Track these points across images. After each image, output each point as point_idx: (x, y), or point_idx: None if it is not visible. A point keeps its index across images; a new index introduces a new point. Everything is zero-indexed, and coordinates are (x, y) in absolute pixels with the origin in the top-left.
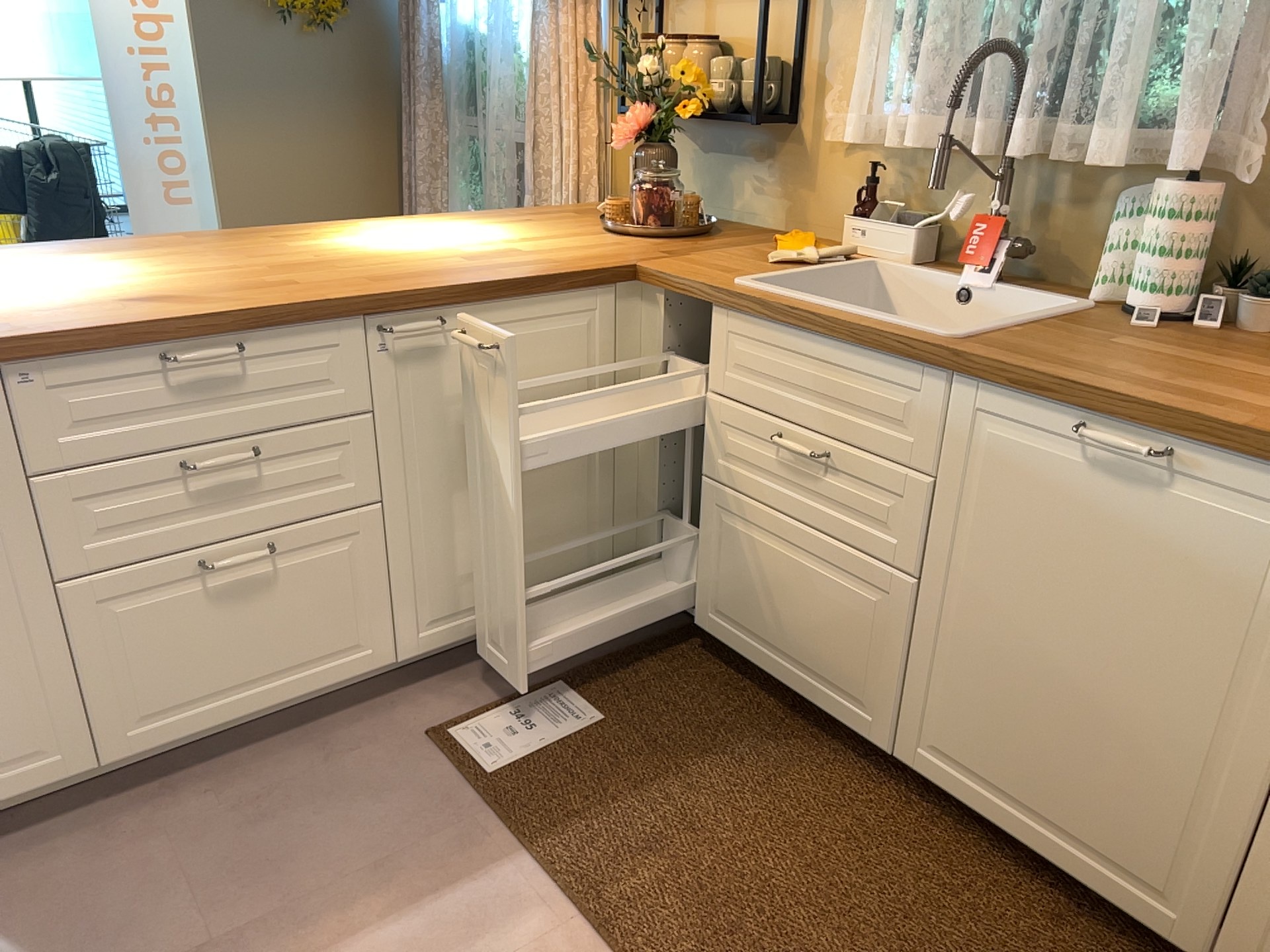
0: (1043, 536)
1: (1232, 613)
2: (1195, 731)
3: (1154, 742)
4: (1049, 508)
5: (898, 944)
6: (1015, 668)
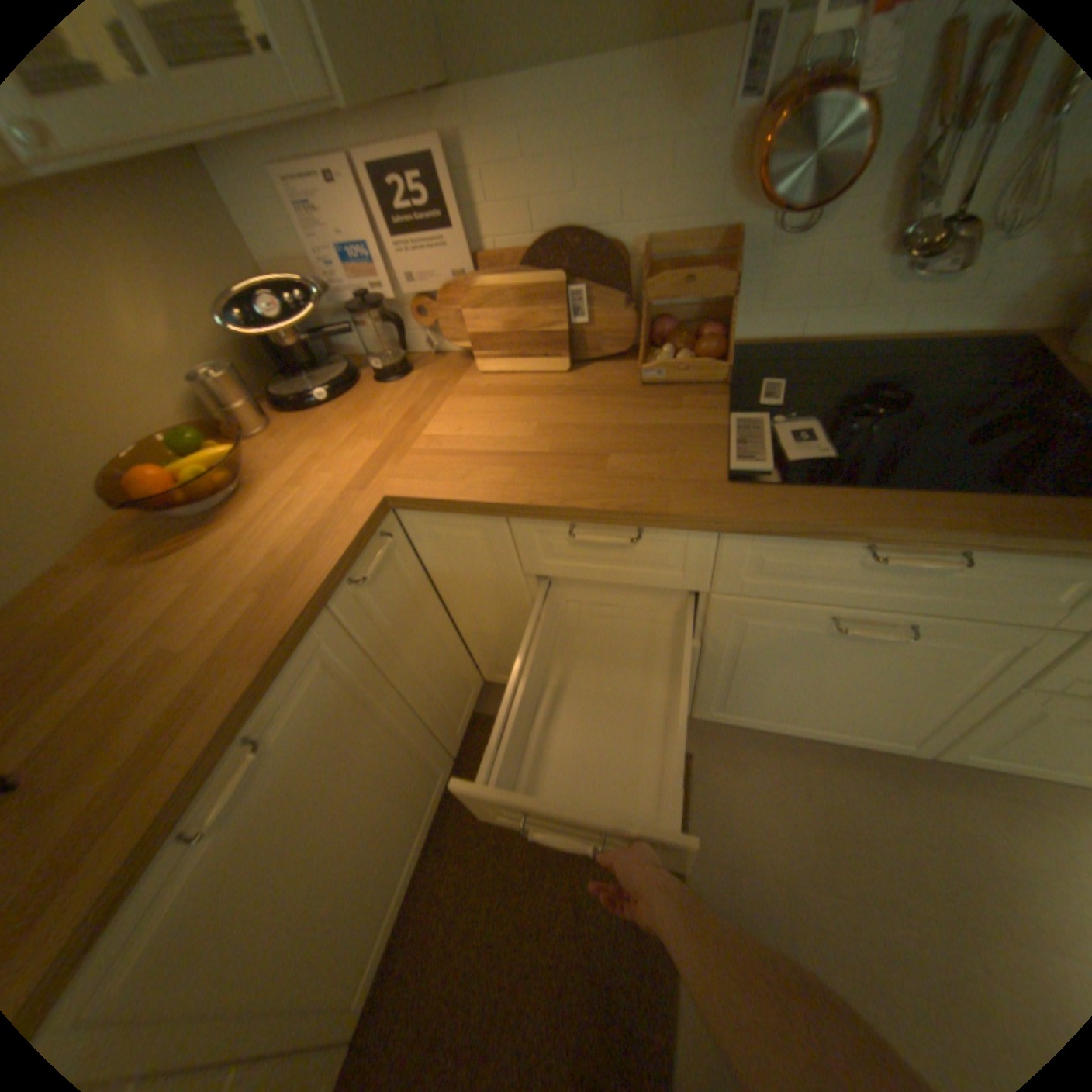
0: (256, 880)
1: (349, 711)
2: (389, 748)
3: (388, 778)
4: (236, 875)
5: (513, 940)
6: (332, 902)
